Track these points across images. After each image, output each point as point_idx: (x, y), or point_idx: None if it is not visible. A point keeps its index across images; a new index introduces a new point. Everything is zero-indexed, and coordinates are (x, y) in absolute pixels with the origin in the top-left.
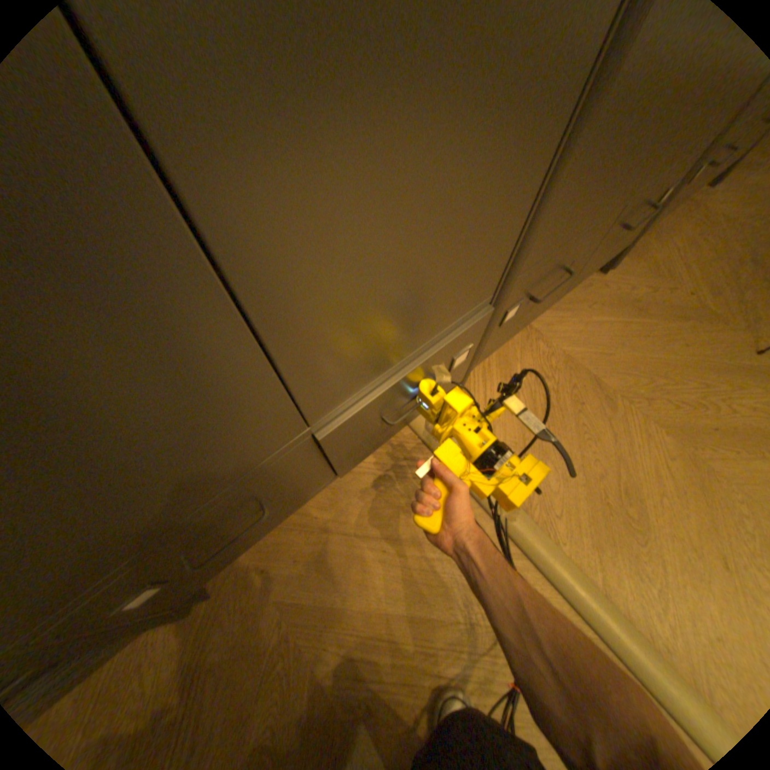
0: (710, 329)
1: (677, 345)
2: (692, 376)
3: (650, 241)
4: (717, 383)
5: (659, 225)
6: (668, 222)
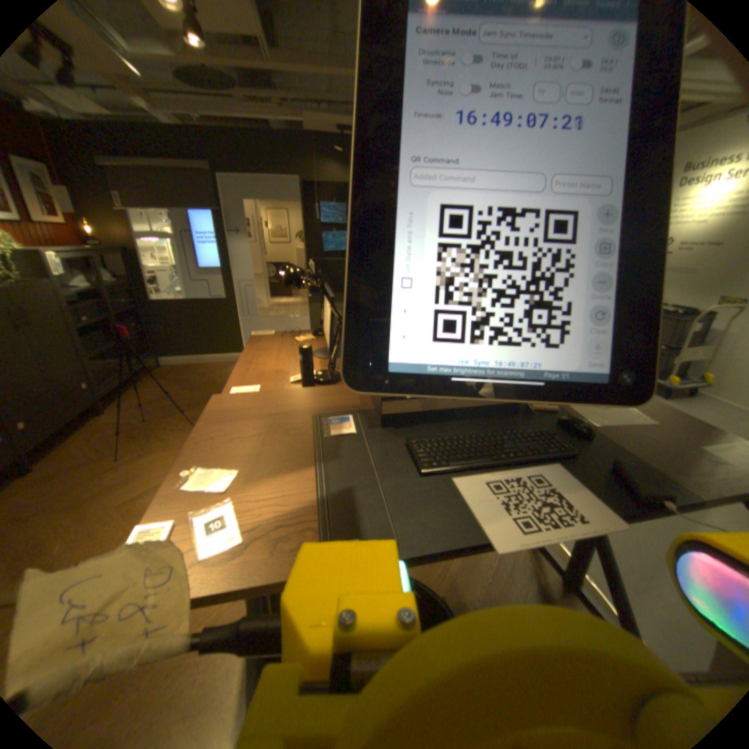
0: (92, 463)
1: (73, 477)
2: (80, 483)
3: (60, 448)
4: (94, 479)
5: (67, 440)
6: (72, 436)
